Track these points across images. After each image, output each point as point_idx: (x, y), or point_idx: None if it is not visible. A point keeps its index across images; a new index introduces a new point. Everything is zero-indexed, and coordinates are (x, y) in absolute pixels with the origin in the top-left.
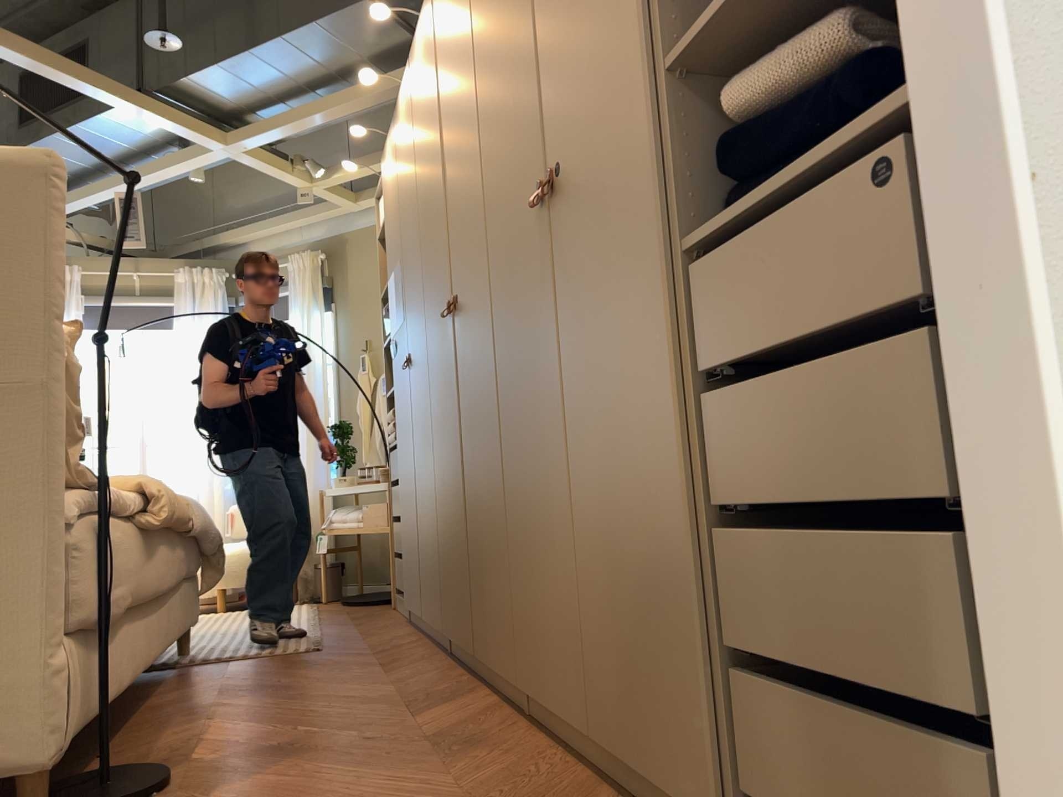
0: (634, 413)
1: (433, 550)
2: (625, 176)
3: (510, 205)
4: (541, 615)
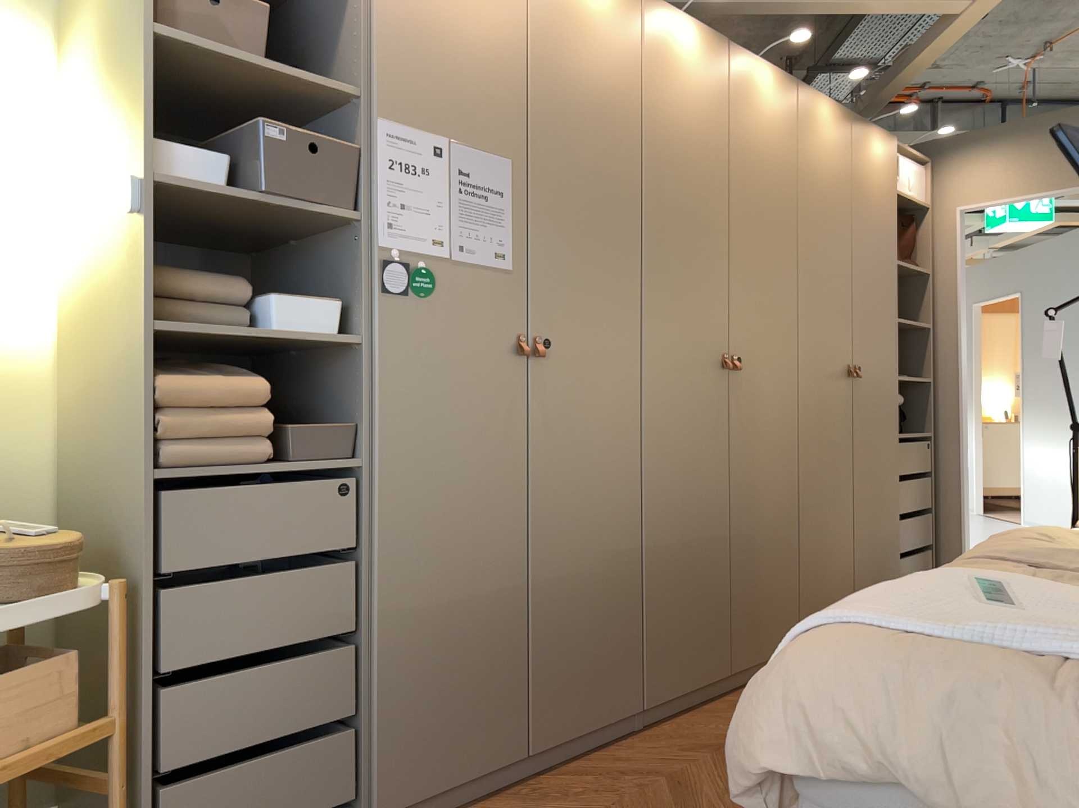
0: (880, 482)
1: (606, 623)
2: (884, 397)
3: (819, 348)
4: (820, 587)
